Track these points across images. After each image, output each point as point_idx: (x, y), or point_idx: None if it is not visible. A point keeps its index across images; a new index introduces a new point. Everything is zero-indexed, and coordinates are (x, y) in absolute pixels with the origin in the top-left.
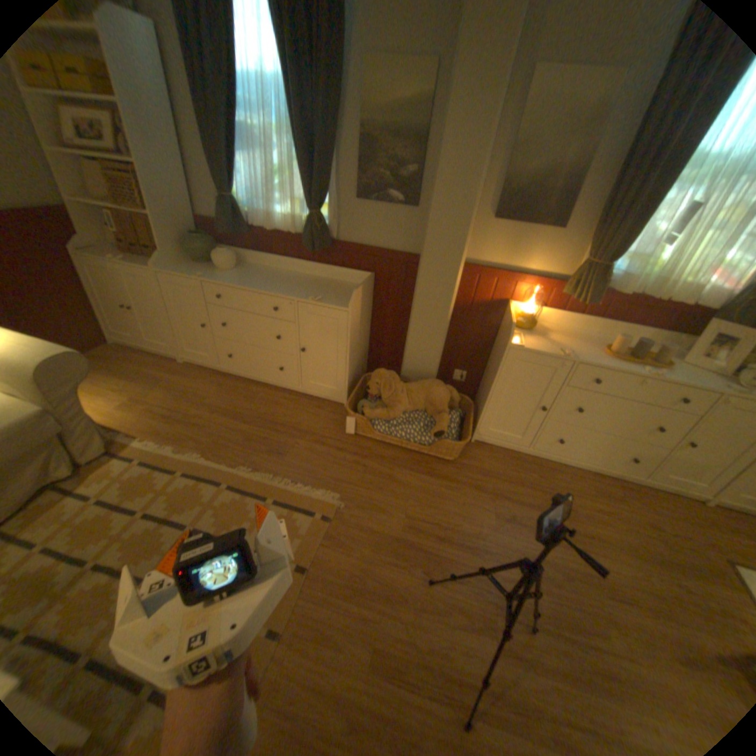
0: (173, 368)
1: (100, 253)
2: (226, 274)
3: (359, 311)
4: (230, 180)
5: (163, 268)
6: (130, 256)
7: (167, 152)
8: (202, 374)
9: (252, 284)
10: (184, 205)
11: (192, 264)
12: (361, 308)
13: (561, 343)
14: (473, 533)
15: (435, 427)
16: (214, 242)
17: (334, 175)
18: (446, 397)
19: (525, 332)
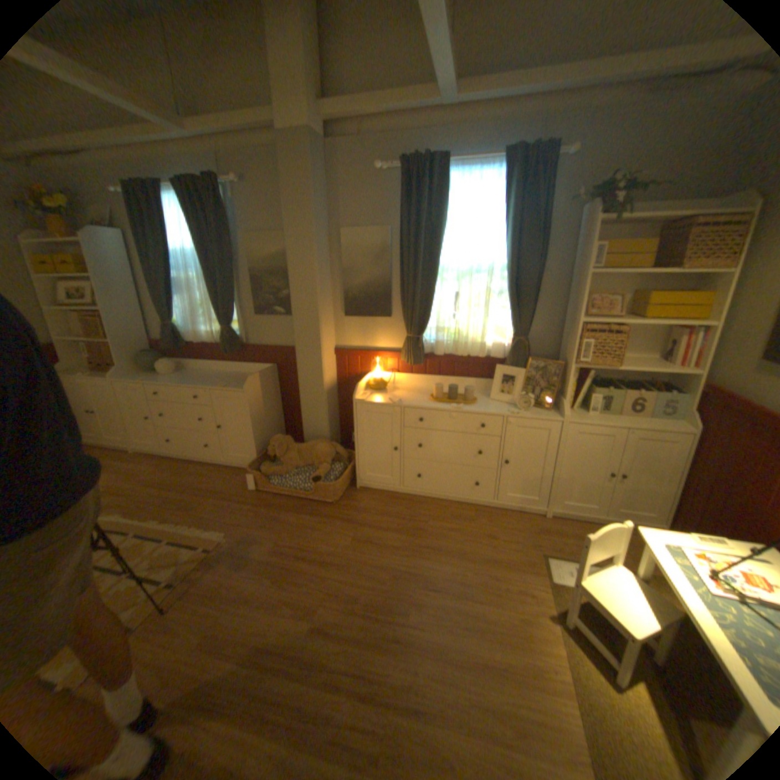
0: (123, 458)
1: (74, 375)
2: (164, 378)
3: (258, 393)
4: (168, 314)
5: (116, 379)
6: (96, 374)
7: (126, 302)
8: (145, 461)
9: (179, 382)
10: (139, 334)
11: (141, 375)
12: (261, 391)
13: (398, 396)
14: (326, 553)
15: (313, 475)
16: (159, 357)
17: (237, 303)
18: (328, 451)
19: (375, 392)
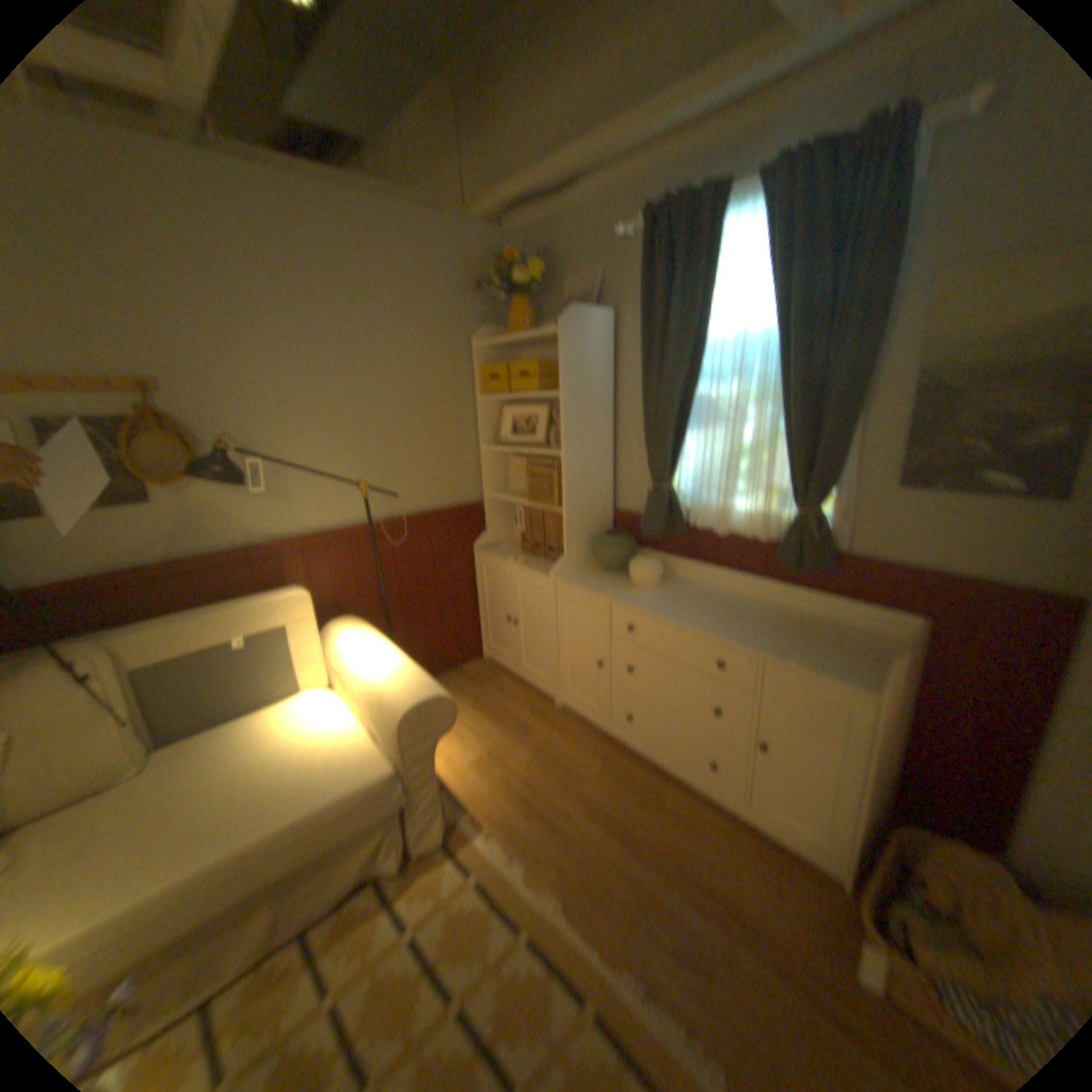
0: (548, 714)
1: (503, 555)
2: (646, 594)
3: (901, 699)
4: (674, 468)
5: (566, 579)
6: (533, 560)
7: (599, 441)
8: (584, 735)
9: (685, 617)
10: (606, 499)
11: (601, 575)
12: (905, 692)
13: None
14: None
15: None
16: (636, 546)
17: (855, 452)
18: None
19: None
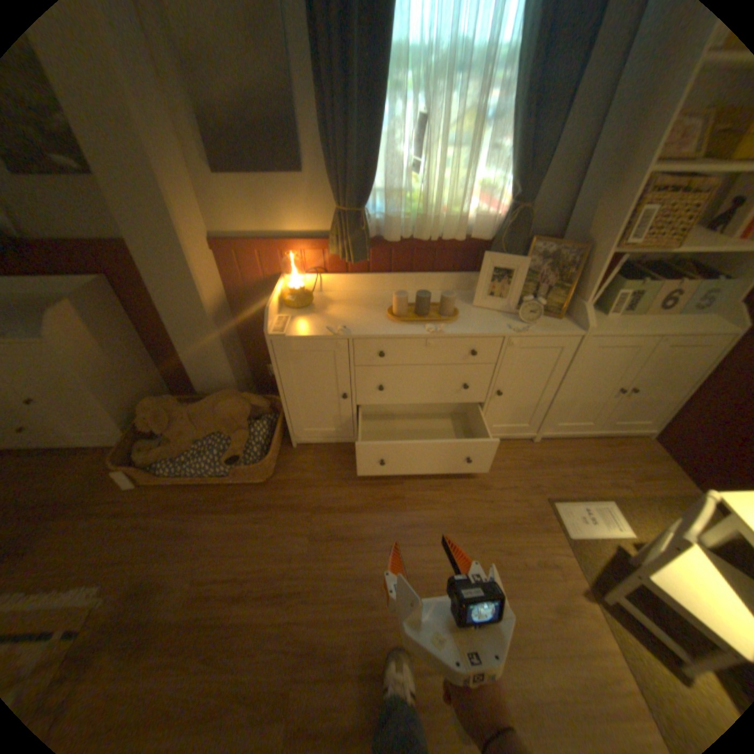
0: None
1: None
2: None
3: (83, 334)
4: None
5: None
6: None
7: None
8: None
9: None
10: None
11: None
12: (90, 328)
13: (338, 317)
14: (277, 575)
15: (226, 453)
16: None
17: None
18: (240, 409)
19: (298, 313)
